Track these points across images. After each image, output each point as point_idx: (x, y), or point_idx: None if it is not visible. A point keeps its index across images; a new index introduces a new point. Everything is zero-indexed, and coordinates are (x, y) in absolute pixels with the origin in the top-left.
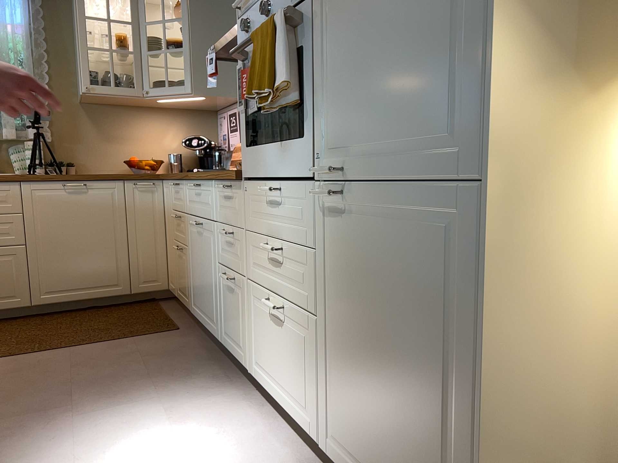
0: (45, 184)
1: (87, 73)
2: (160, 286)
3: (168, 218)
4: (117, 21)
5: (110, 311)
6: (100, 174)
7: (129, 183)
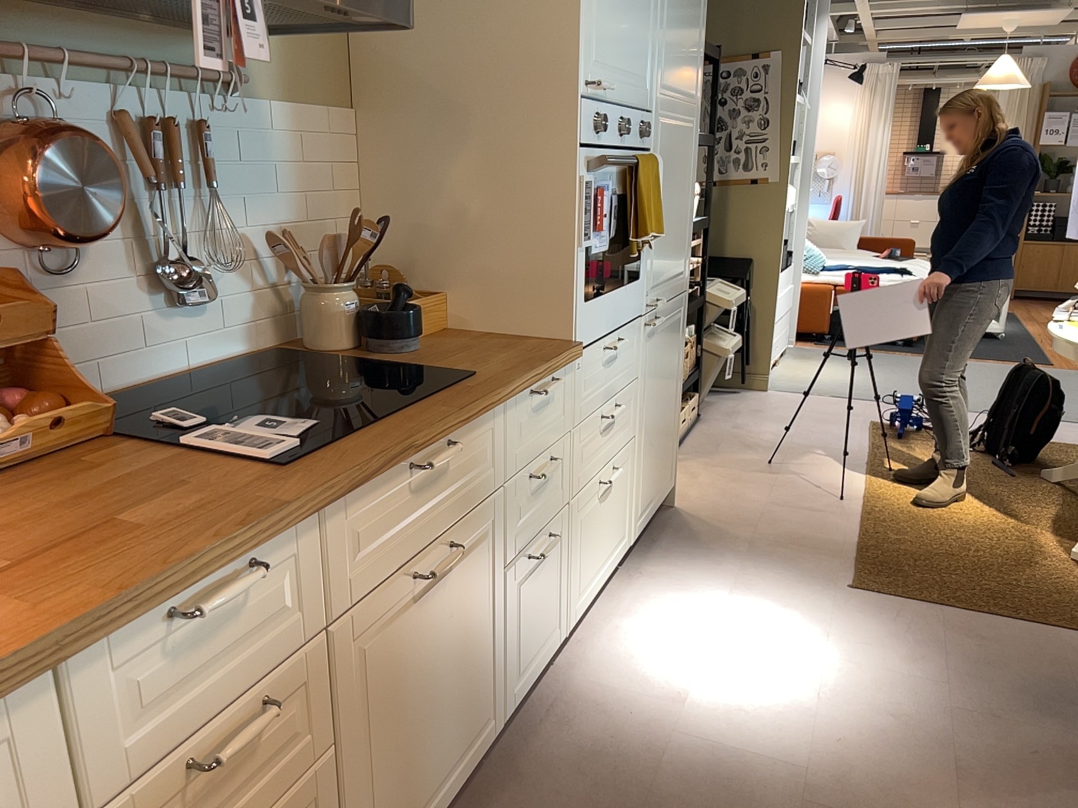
0: None
1: None
2: None
3: None
4: None
5: None
6: None
7: None
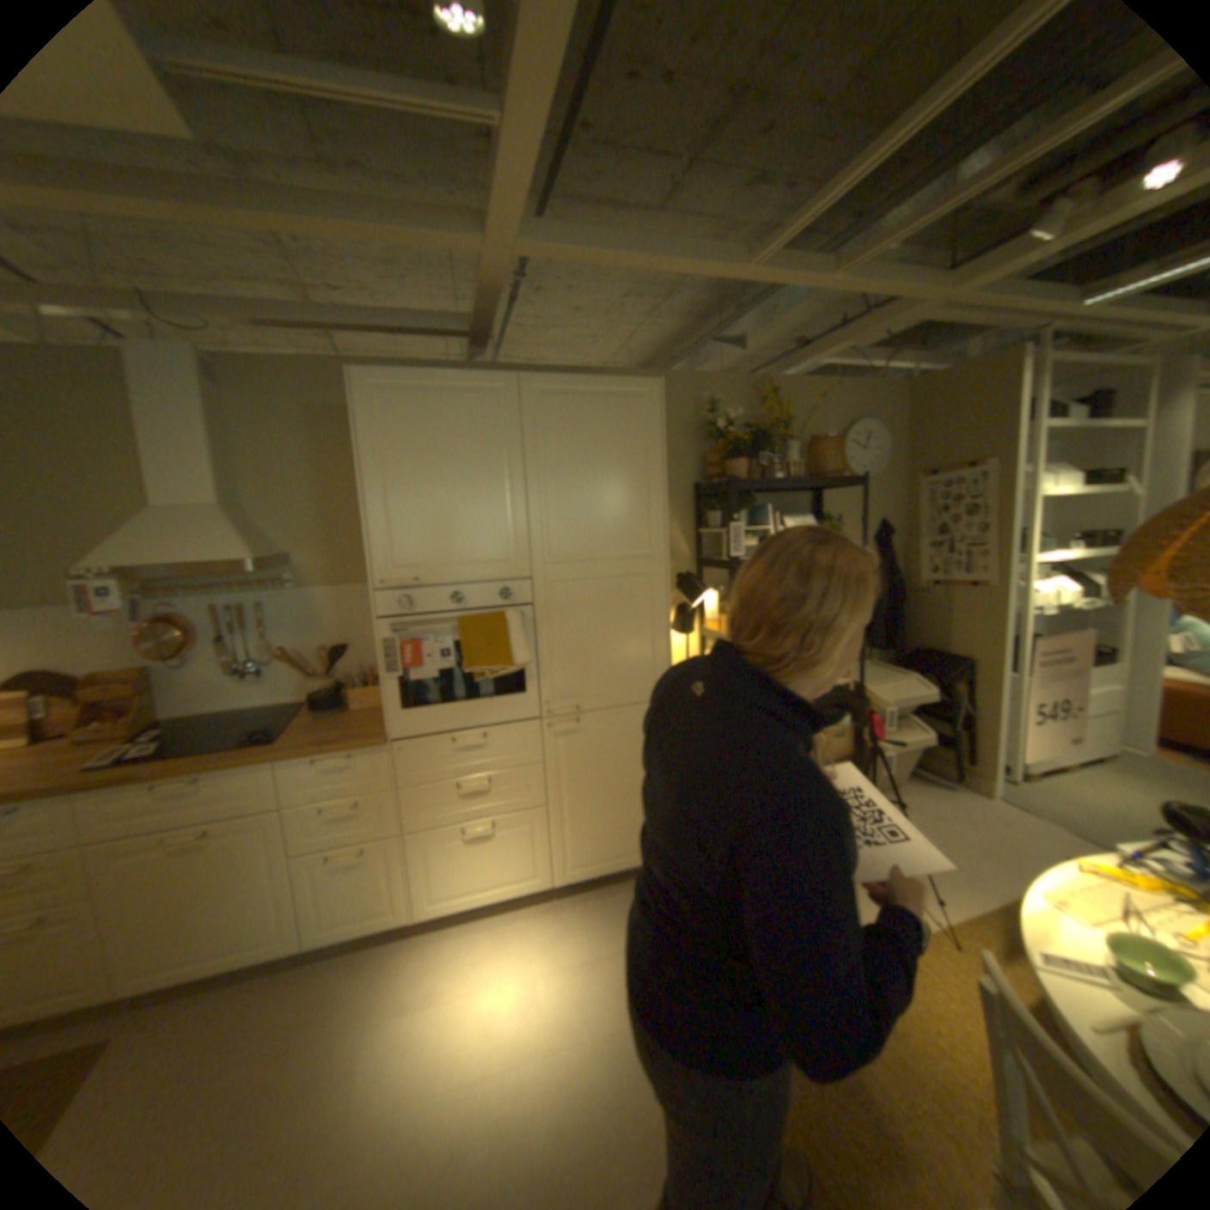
0: None
1: None
2: None
3: None
4: None
5: None
6: None
7: None
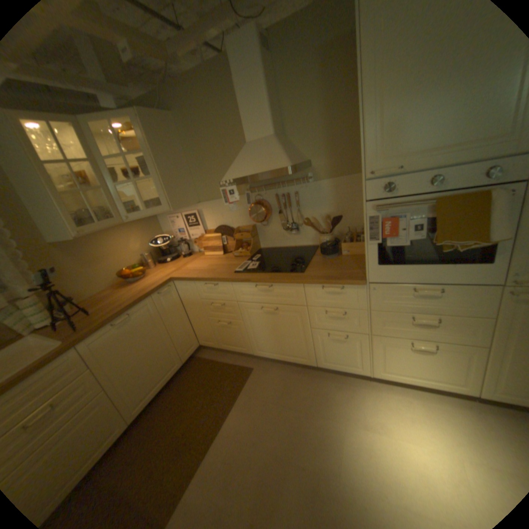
0: (96, 335)
1: (68, 219)
2: (195, 347)
3: (191, 305)
4: (72, 160)
5: (181, 385)
6: (95, 294)
7: (154, 295)
